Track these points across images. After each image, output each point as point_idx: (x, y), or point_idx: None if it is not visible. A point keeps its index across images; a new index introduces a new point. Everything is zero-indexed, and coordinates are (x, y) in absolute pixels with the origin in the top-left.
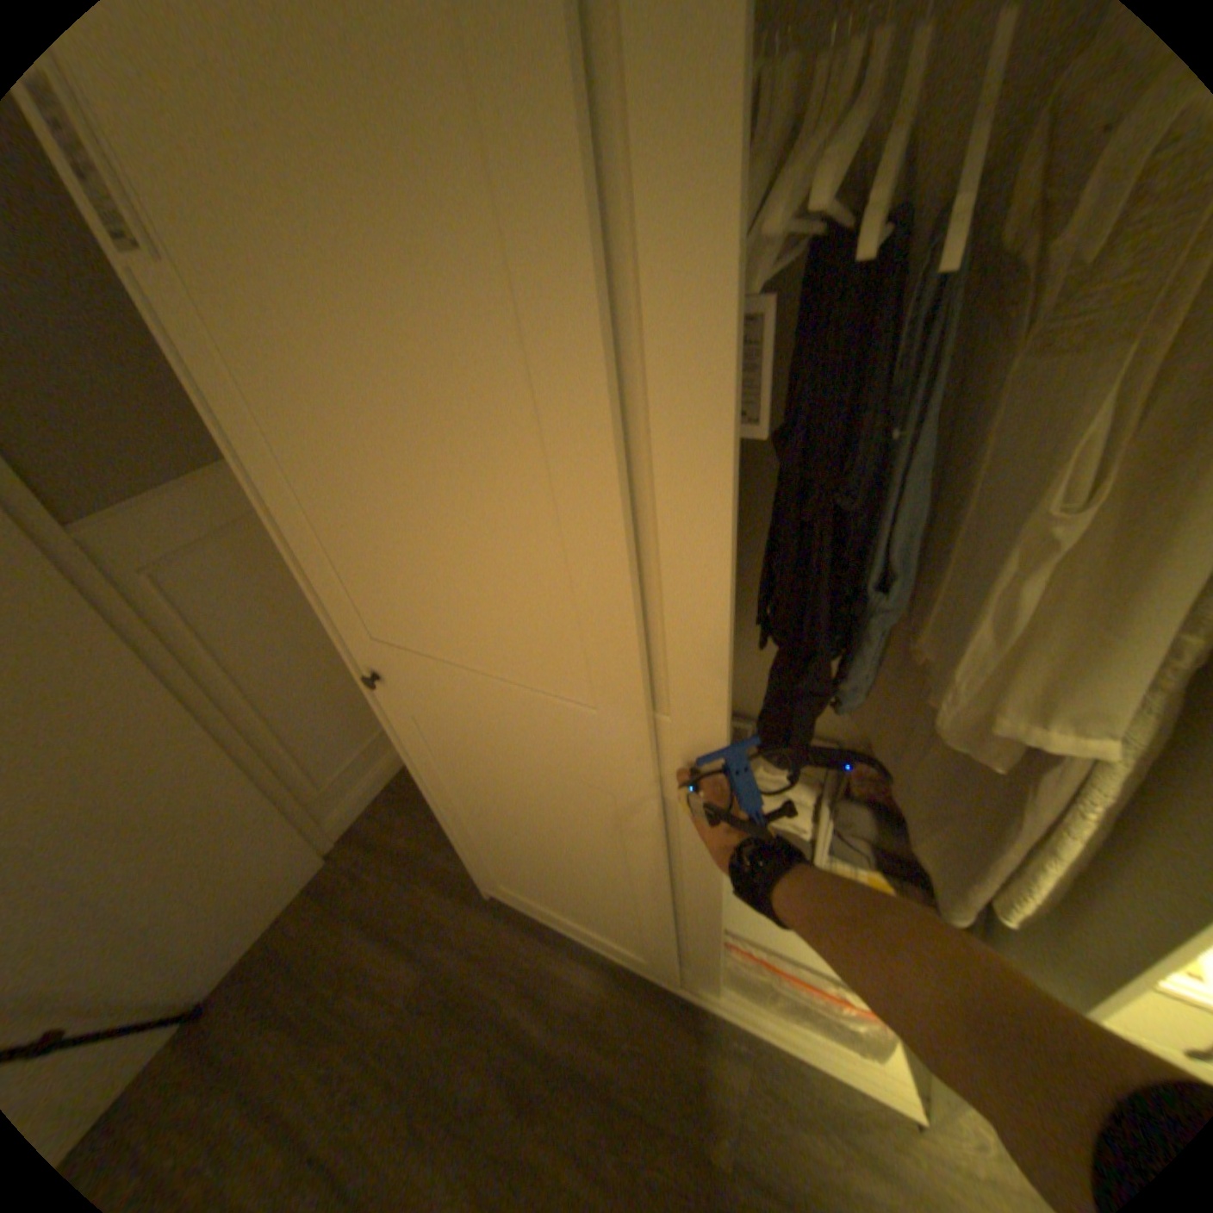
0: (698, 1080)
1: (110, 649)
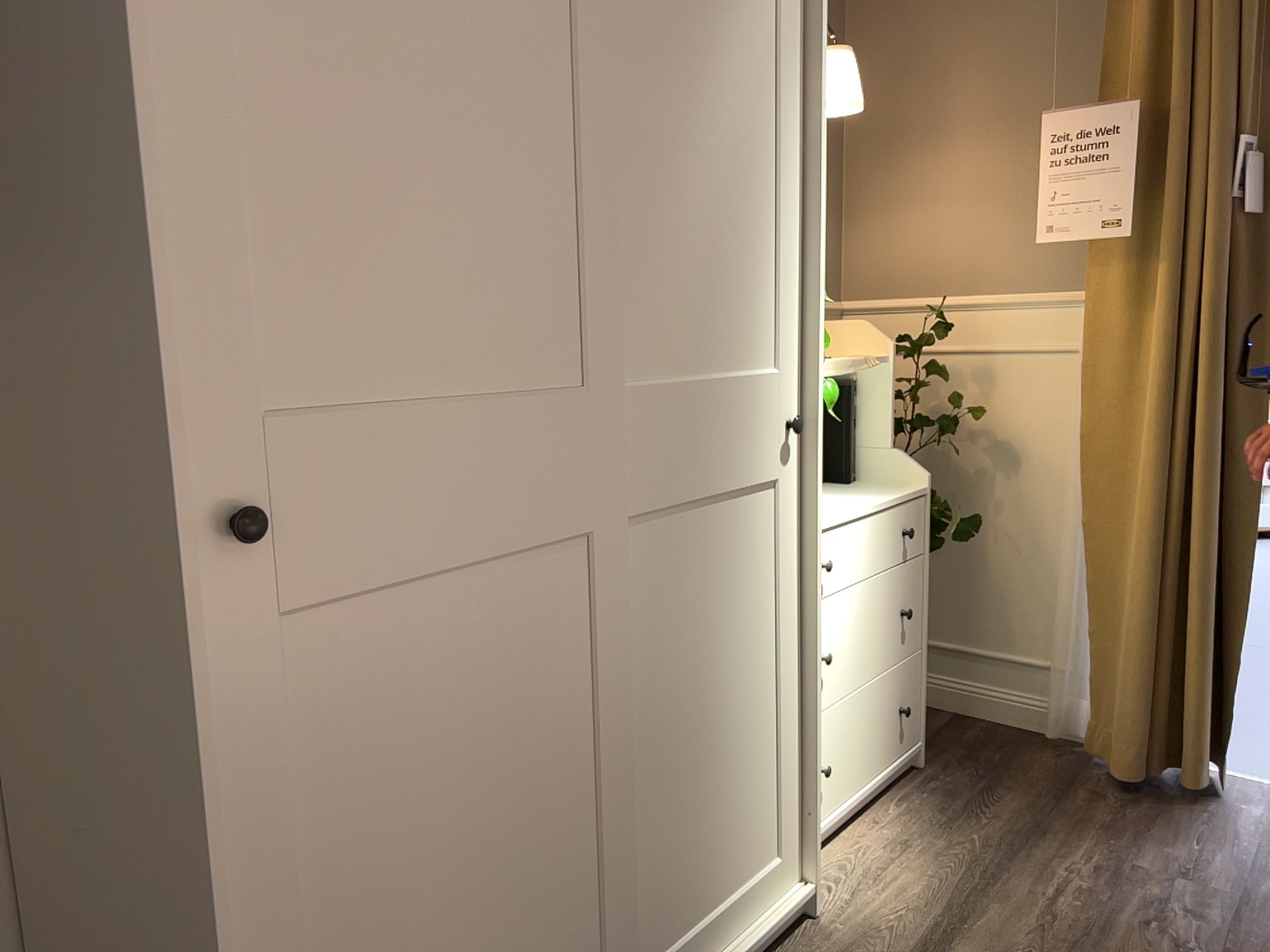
0: None
1: None
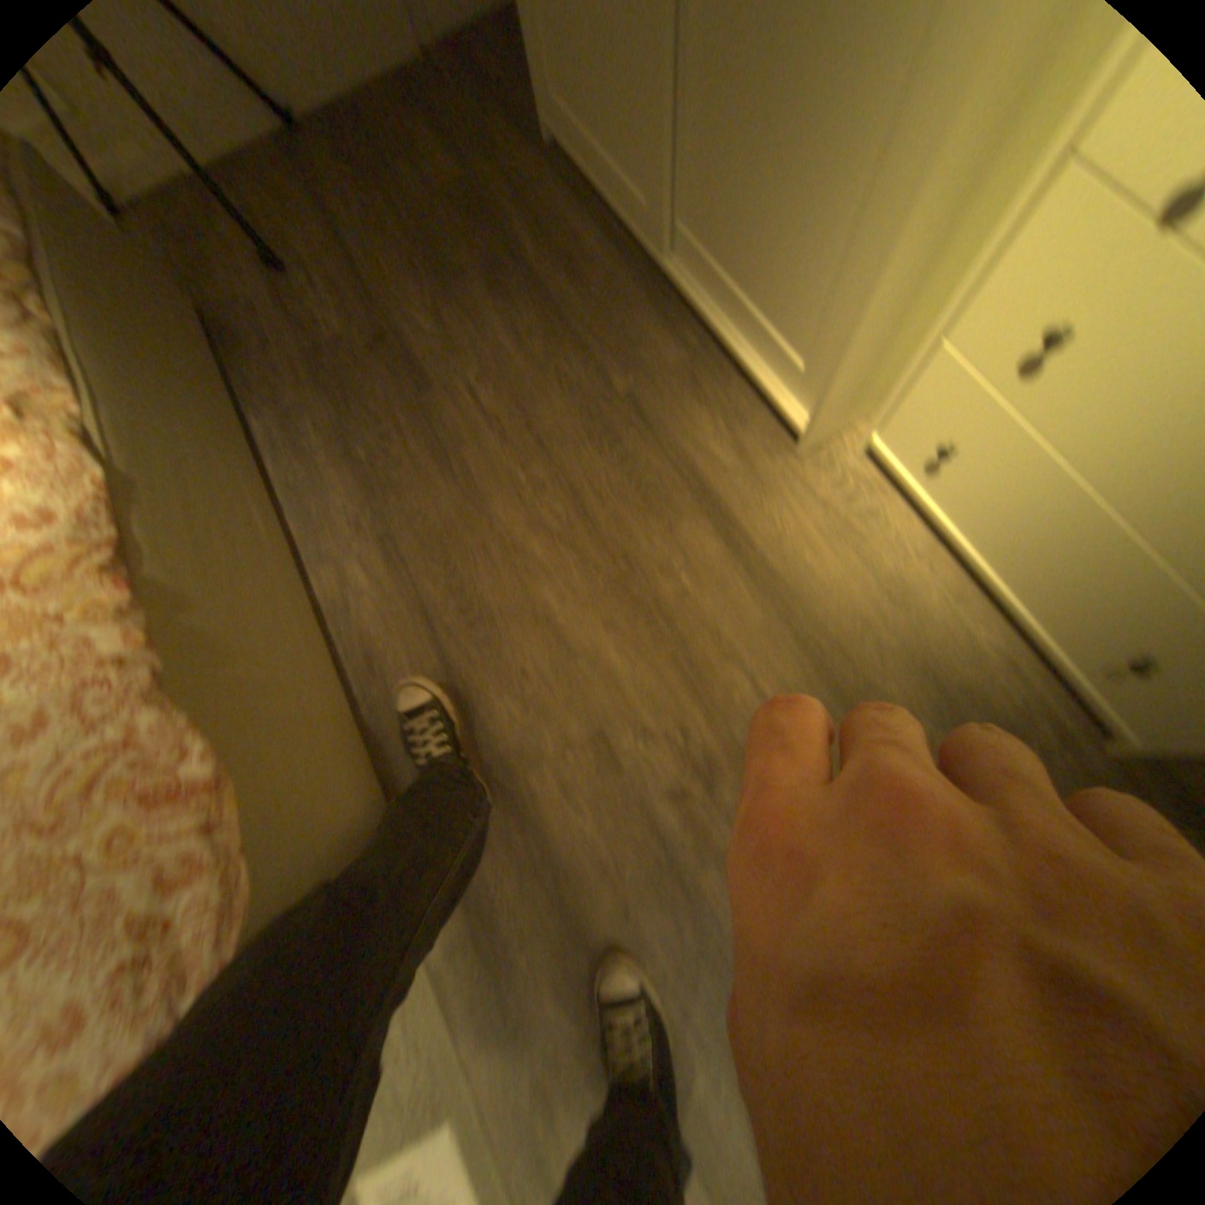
0: (639, 336)
1: None
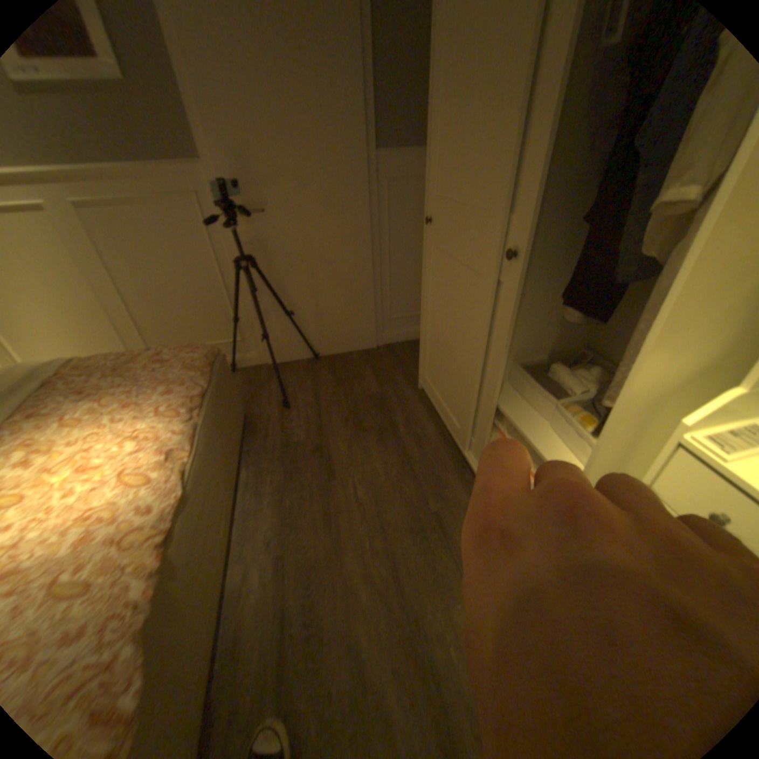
0: (447, 484)
1: (364, 202)
